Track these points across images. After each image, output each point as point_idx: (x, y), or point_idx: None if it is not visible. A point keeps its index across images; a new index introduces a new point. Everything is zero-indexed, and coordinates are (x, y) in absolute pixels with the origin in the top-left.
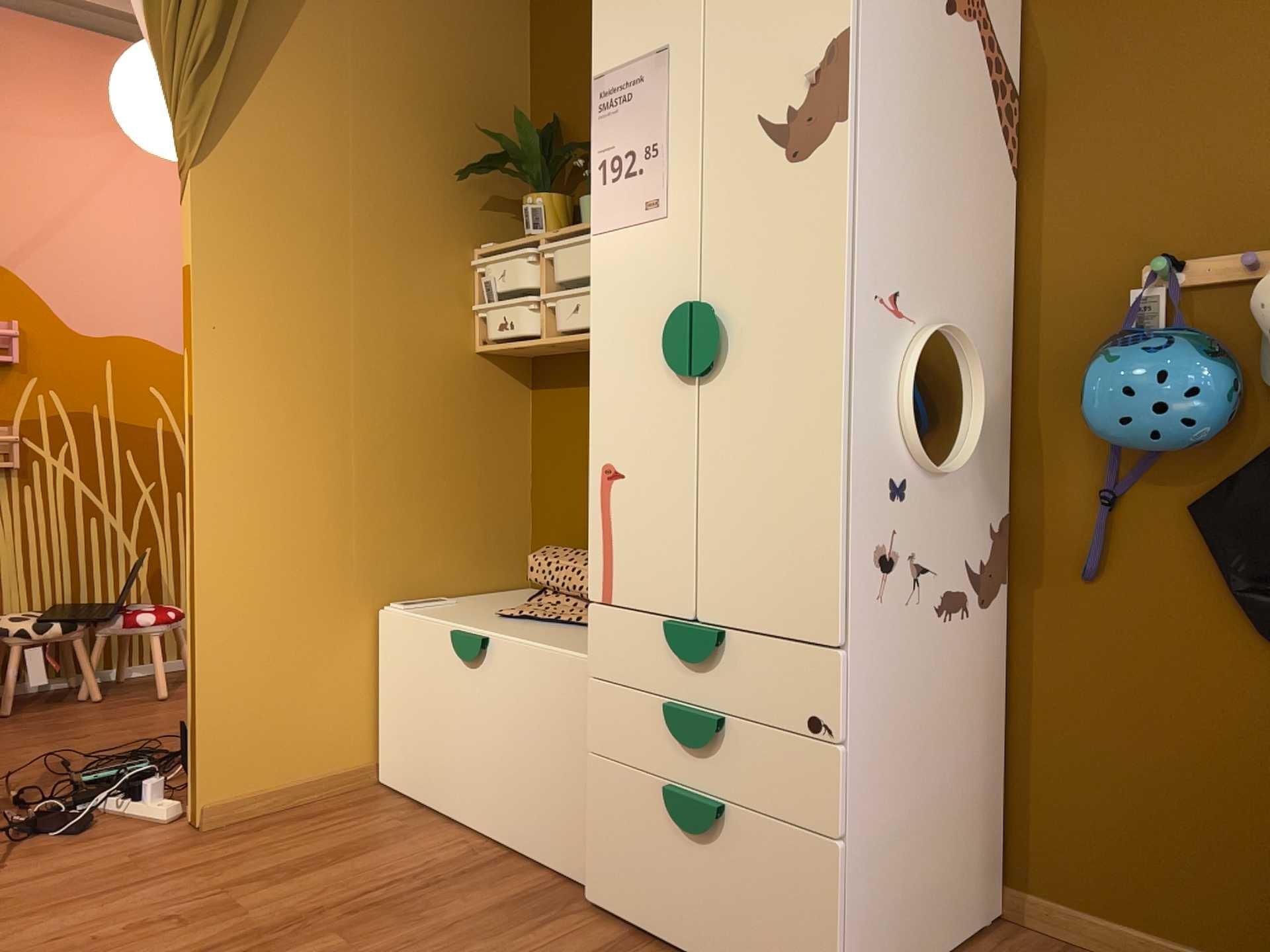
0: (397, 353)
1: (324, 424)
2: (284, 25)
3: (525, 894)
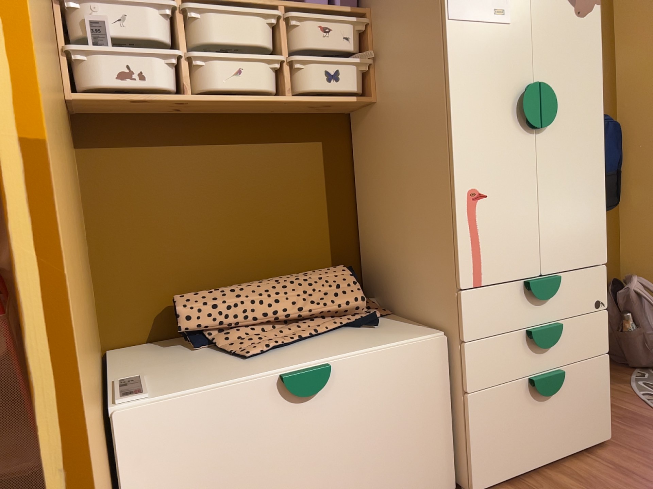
0: None
1: None
2: None
3: None
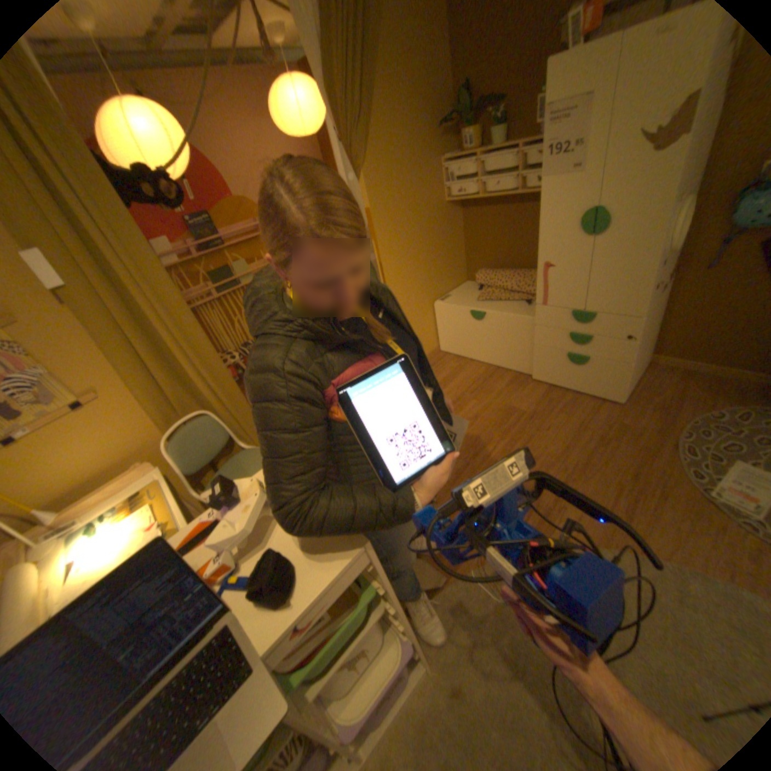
0: (425, 214)
1: (411, 250)
2: (370, 82)
3: (513, 378)
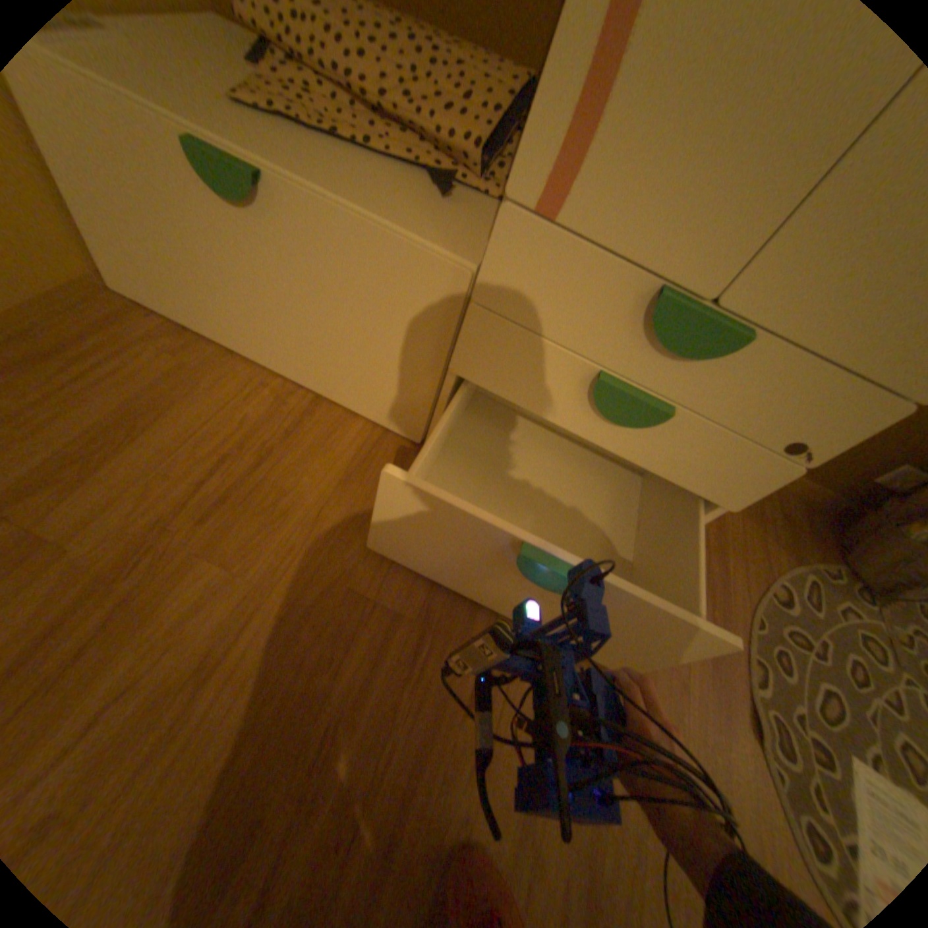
0: None
1: None
2: None
3: (363, 454)
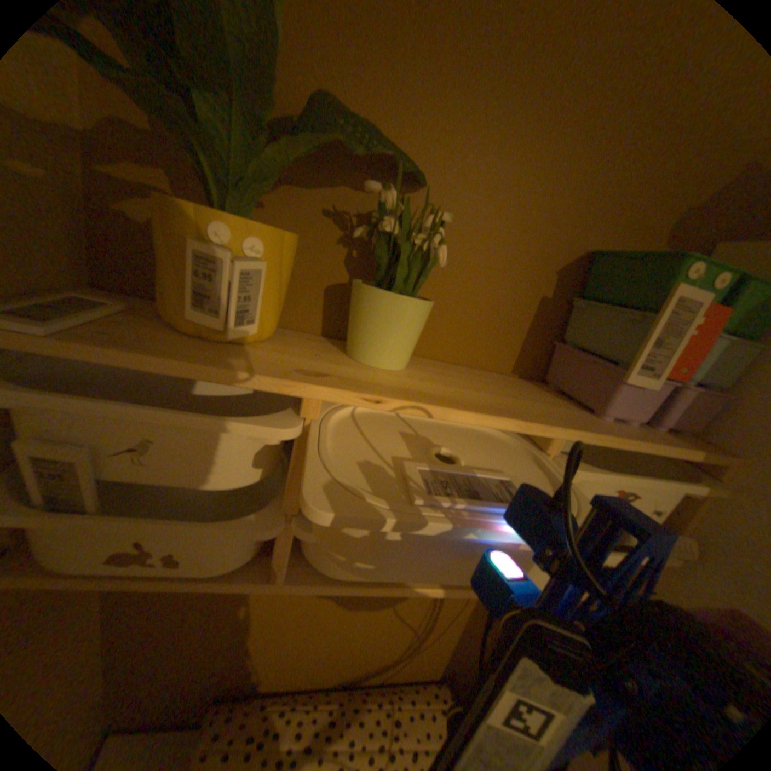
0: None
1: None
2: None
3: None
